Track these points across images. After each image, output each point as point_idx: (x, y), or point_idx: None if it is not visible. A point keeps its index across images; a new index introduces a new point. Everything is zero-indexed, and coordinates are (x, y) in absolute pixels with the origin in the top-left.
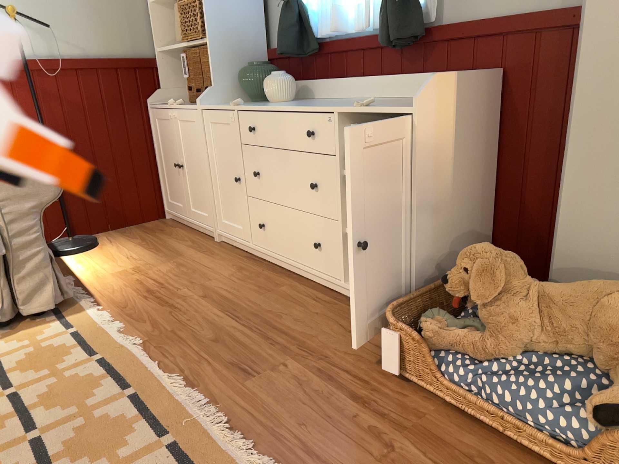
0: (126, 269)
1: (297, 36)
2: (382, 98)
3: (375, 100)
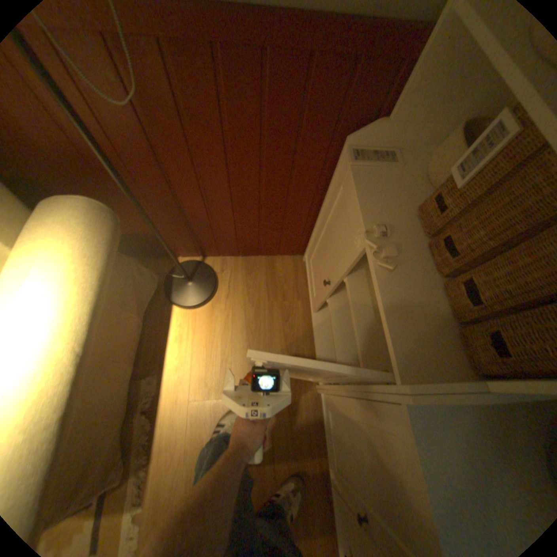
0: (206, 403)
1: None
2: None
3: None
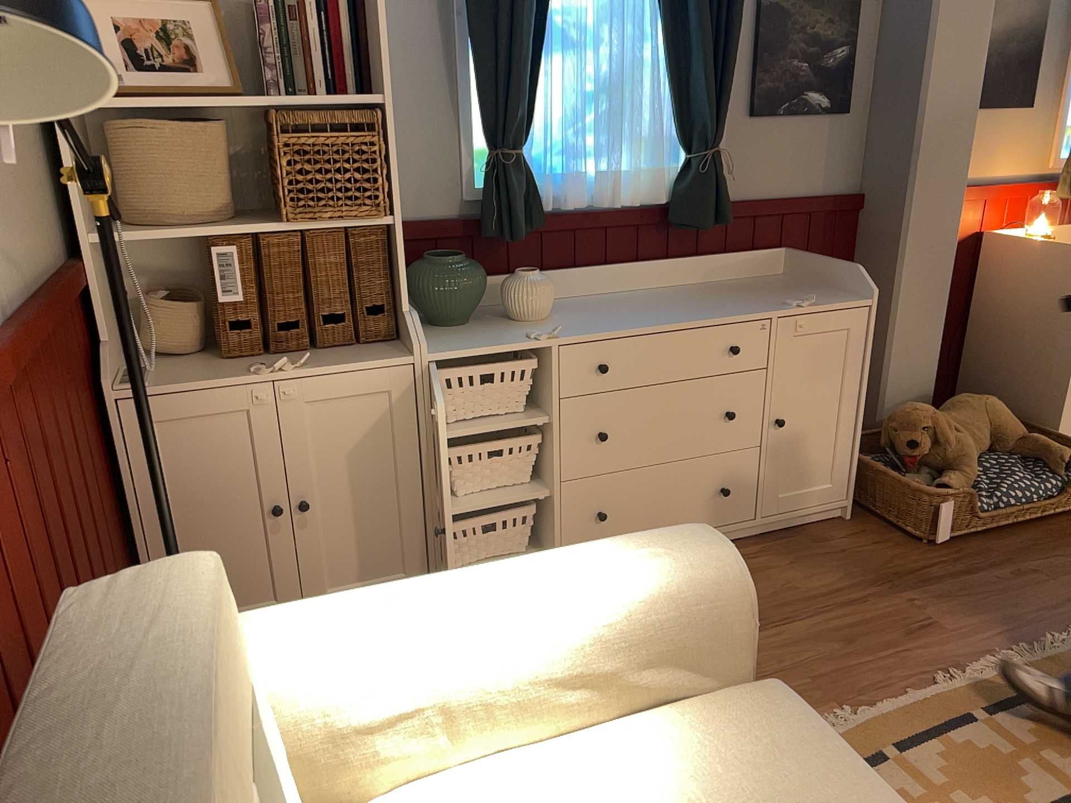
0: None
1: (526, 206)
2: (656, 287)
3: (664, 291)
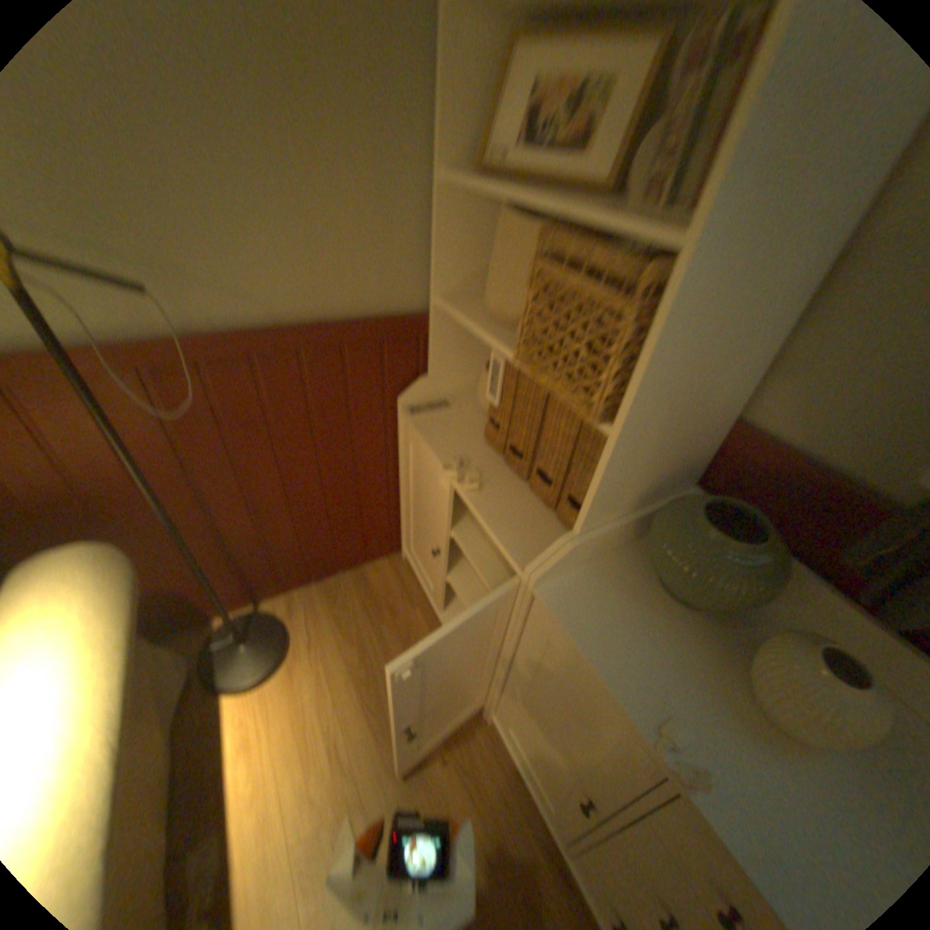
0: (320, 832)
1: None
2: None
3: None
